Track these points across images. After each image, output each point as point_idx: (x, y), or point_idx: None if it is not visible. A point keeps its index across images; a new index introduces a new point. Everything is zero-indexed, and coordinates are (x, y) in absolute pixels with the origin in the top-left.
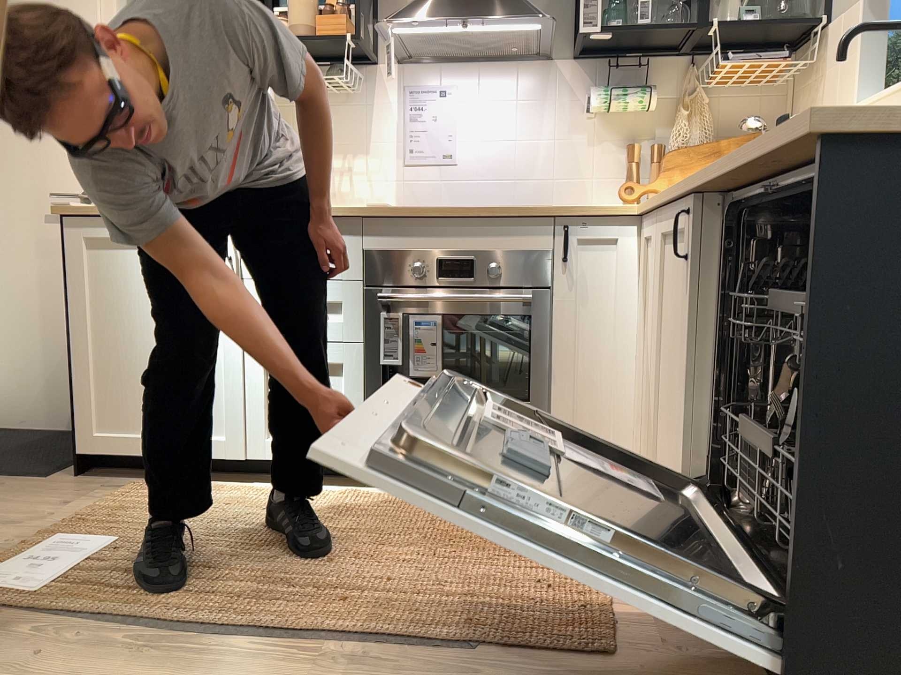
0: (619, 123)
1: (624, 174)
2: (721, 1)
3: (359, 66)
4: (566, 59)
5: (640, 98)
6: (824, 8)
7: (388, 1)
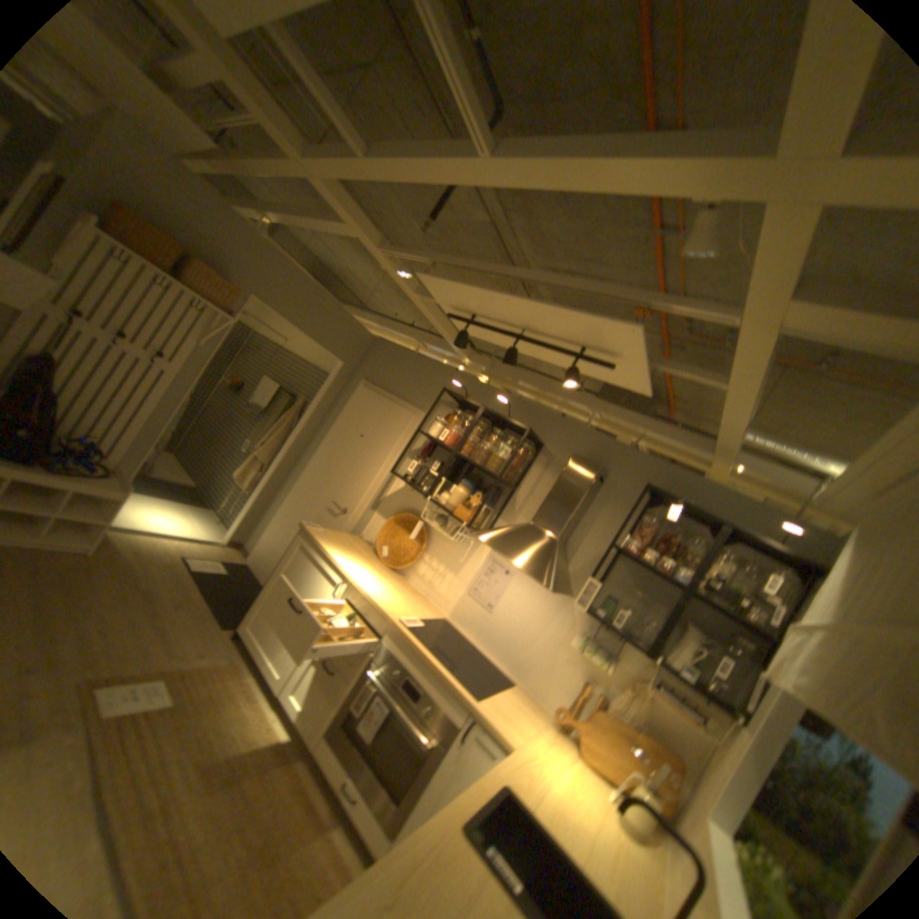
0: (592, 666)
1: (573, 702)
2: (701, 641)
3: (479, 532)
4: (582, 604)
5: (602, 665)
6: (750, 715)
7: (510, 511)
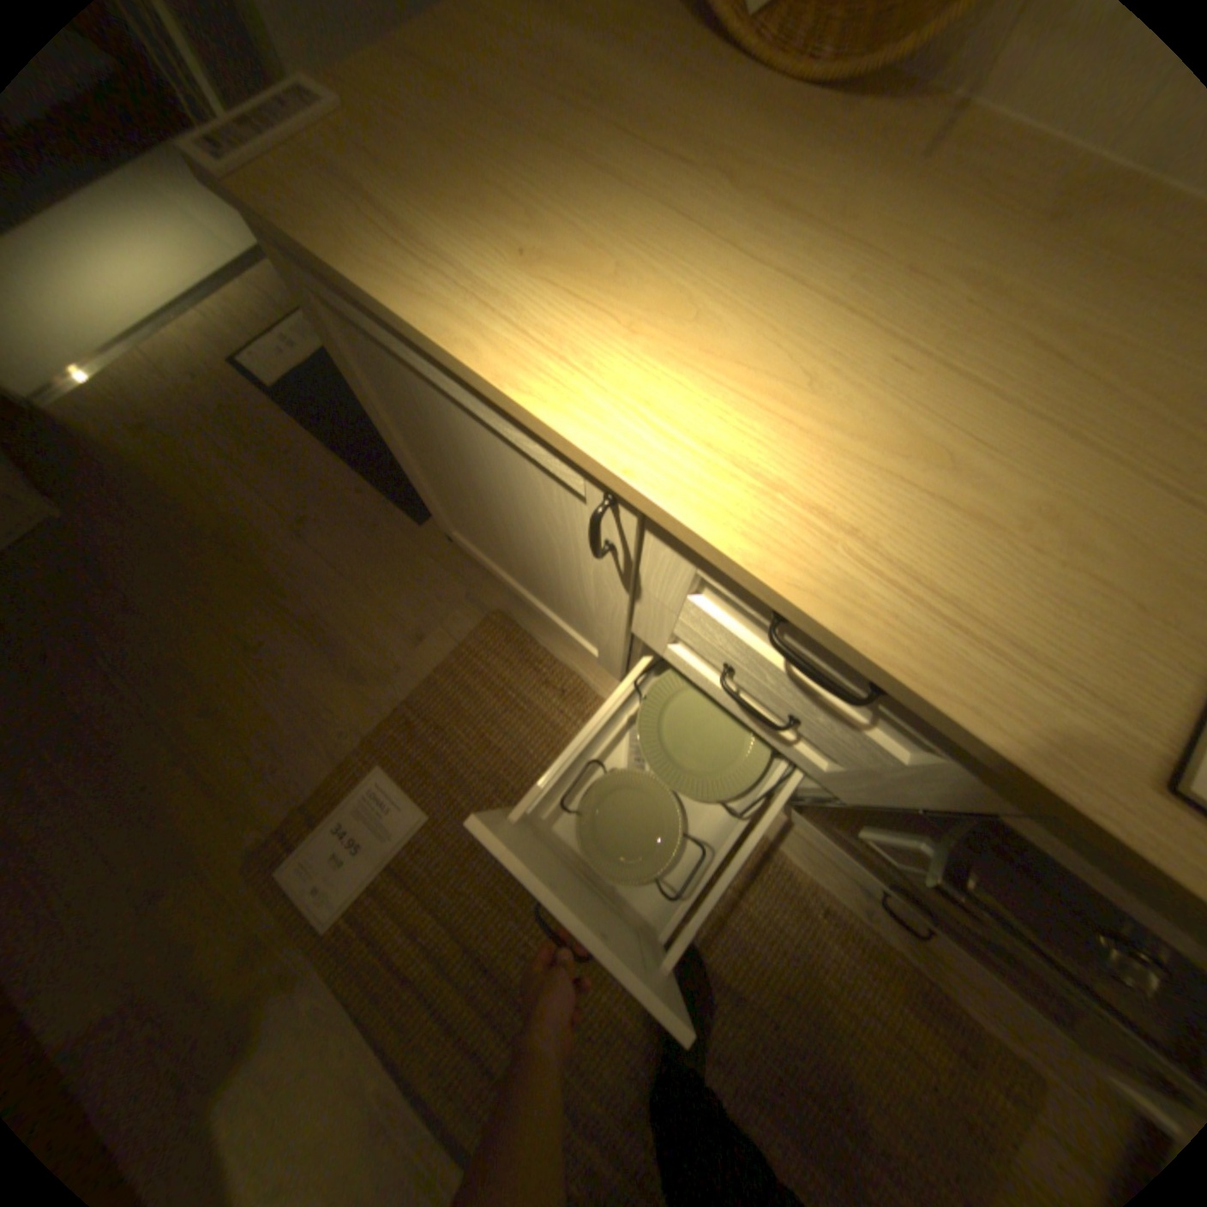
0: None
1: None
2: None
3: None
4: None
5: None
6: None
7: None
